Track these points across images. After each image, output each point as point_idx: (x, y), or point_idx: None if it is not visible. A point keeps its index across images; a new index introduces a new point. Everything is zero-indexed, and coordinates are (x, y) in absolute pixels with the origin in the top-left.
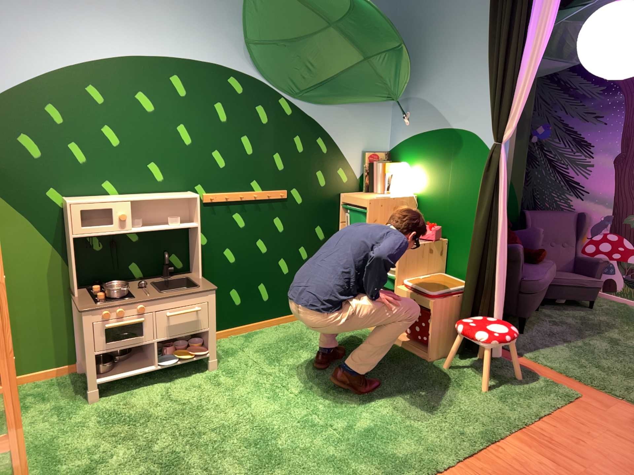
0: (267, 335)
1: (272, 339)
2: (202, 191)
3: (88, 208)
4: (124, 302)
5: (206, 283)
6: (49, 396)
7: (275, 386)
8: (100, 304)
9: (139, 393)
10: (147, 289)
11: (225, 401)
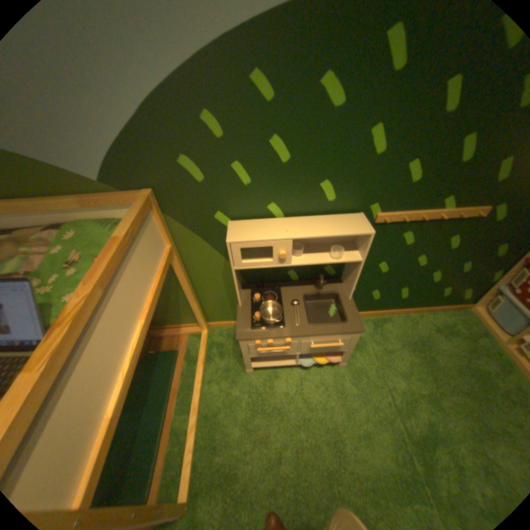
0: (396, 327)
1: (399, 336)
2: (377, 211)
3: (248, 247)
4: (274, 334)
5: (355, 314)
6: (225, 351)
7: (396, 424)
8: (254, 329)
9: (281, 375)
10: (298, 310)
11: (346, 425)
